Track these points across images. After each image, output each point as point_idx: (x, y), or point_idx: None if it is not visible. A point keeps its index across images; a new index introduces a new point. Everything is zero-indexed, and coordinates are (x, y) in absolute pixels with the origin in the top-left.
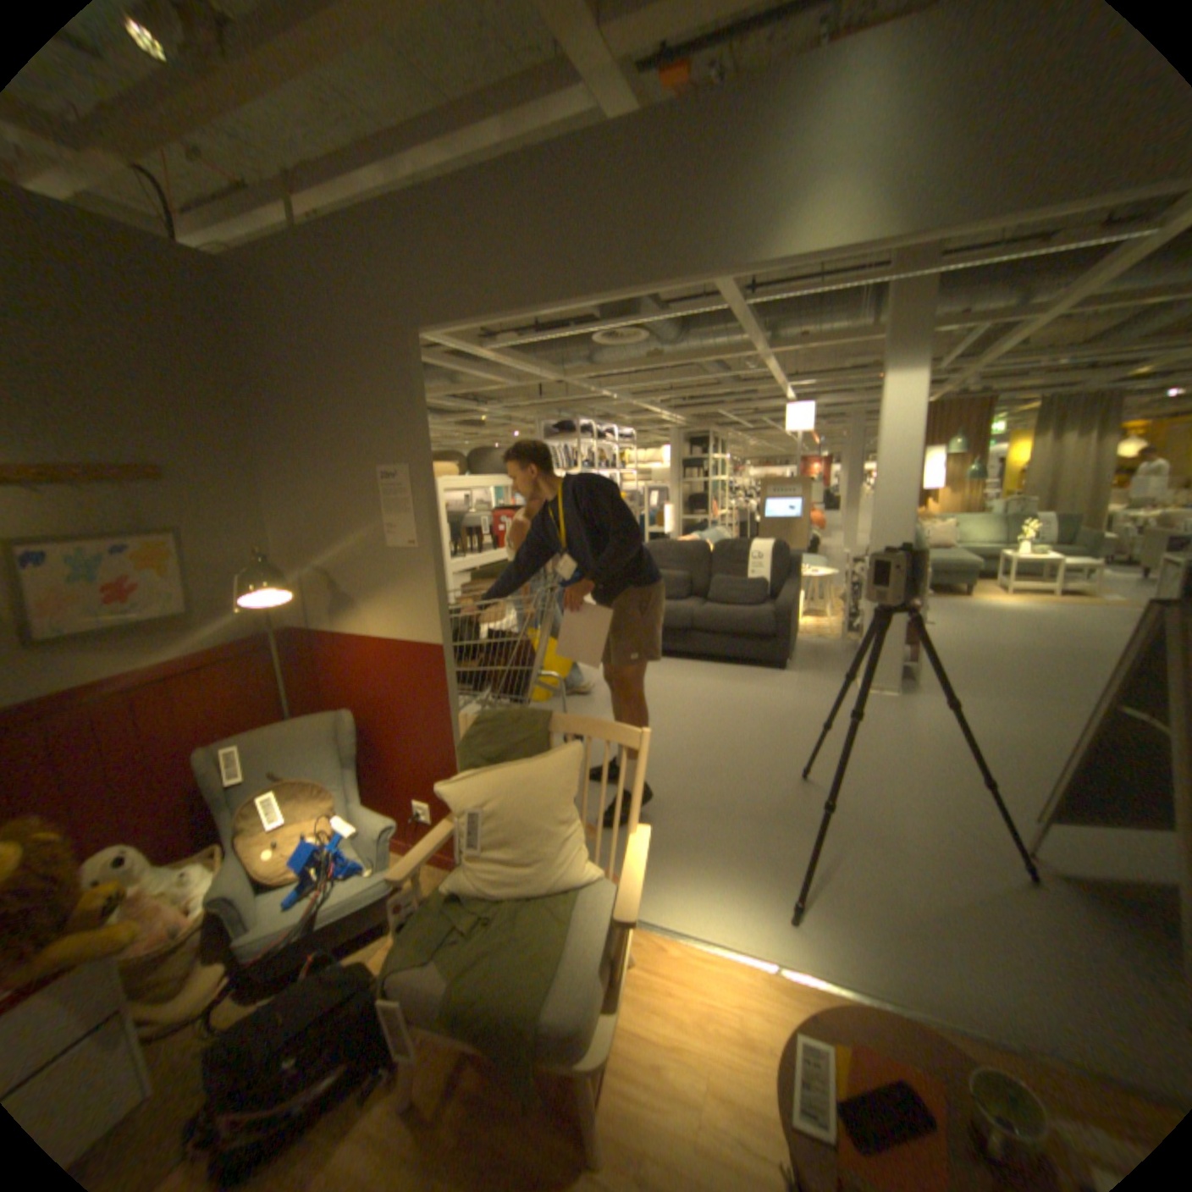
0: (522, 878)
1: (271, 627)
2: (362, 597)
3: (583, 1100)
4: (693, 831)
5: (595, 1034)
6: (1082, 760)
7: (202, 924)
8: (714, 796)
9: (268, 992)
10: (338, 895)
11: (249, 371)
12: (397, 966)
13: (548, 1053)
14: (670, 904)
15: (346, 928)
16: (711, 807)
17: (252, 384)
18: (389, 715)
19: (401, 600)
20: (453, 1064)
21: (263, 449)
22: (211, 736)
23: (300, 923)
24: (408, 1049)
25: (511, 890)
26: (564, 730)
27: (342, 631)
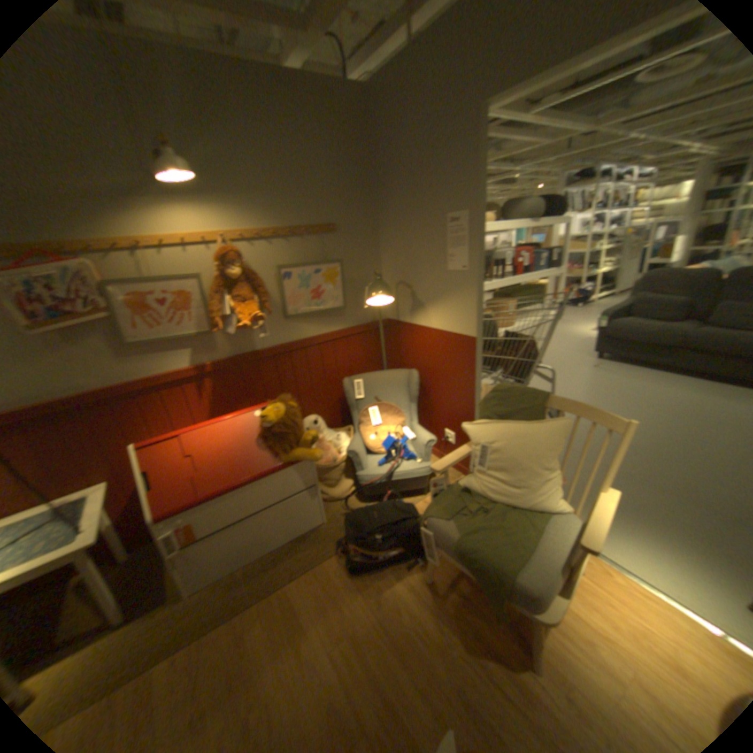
0: (512, 494)
1: (379, 318)
2: (428, 303)
3: (536, 635)
4: (652, 504)
5: (552, 604)
6: None
7: (344, 460)
8: (679, 484)
9: (369, 501)
10: (403, 467)
11: (377, 158)
12: (432, 515)
13: (519, 601)
14: (621, 548)
15: (405, 485)
16: (674, 492)
17: (377, 167)
18: (436, 377)
19: (452, 306)
20: (456, 575)
21: (381, 210)
22: (350, 372)
23: (385, 475)
24: (434, 558)
25: (504, 498)
26: (557, 407)
27: (415, 323)
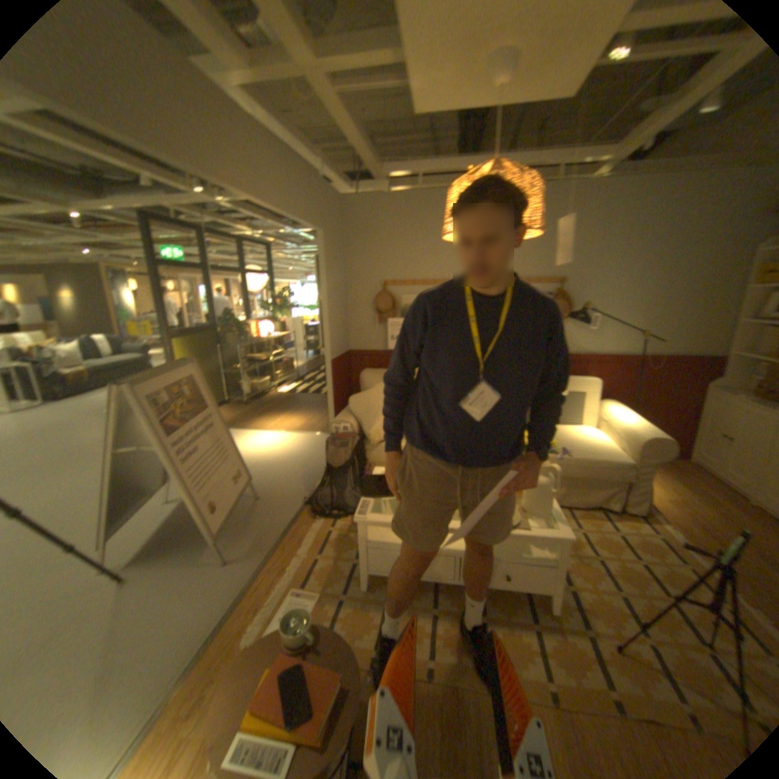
0: None
1: None
2: None
3: None
4: None
5: None
6: (107, 495)
7: None
8: None
9: None
10: None
11: None
12: None
13: None
14: None
15: None
16: None
17: None
18: None
19: None
20: None
21: None
22: None
23: None
24: None
25: None
26: None
27: None
